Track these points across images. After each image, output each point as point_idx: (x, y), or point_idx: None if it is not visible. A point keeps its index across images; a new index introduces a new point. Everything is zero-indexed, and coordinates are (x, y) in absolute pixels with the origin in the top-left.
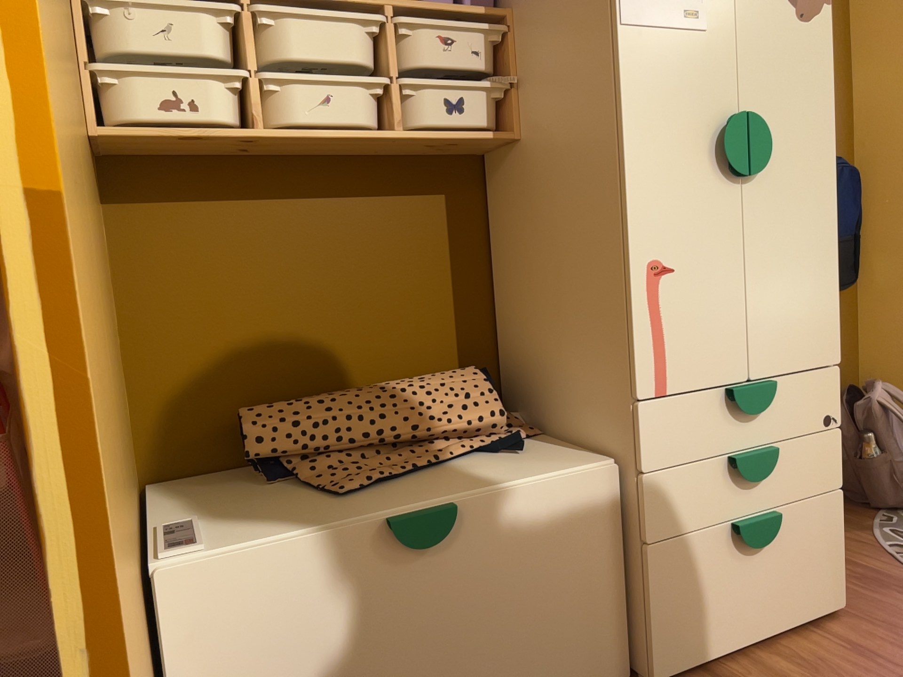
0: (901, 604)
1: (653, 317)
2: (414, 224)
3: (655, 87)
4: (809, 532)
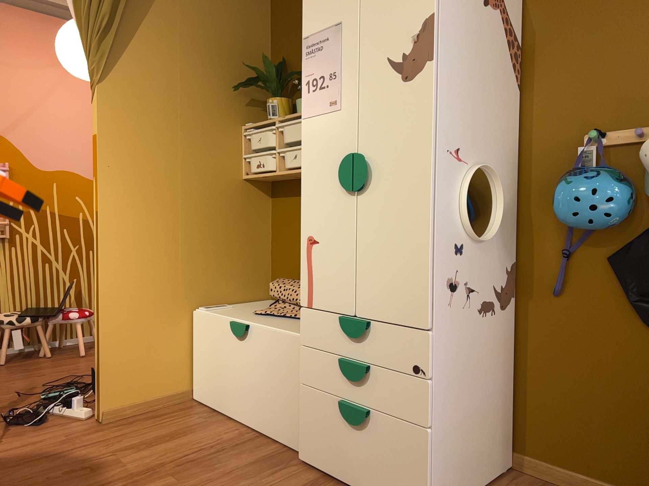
0: None
1: (308, 265)
2: None
3: (315, 145)
4: (396, 444)
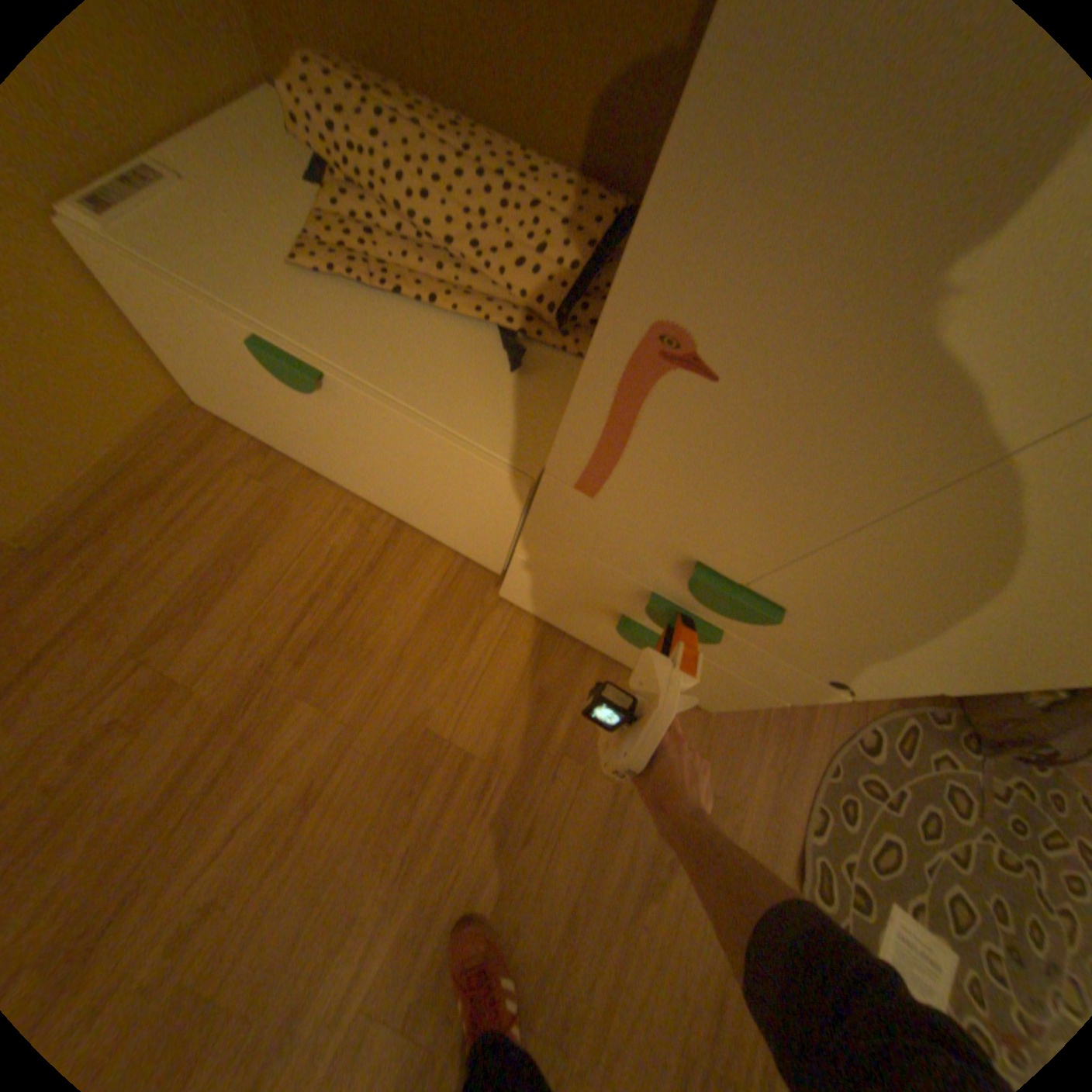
0: (748, 757)
1: (619, 411)
2: None
3: None
4: (712, 680)
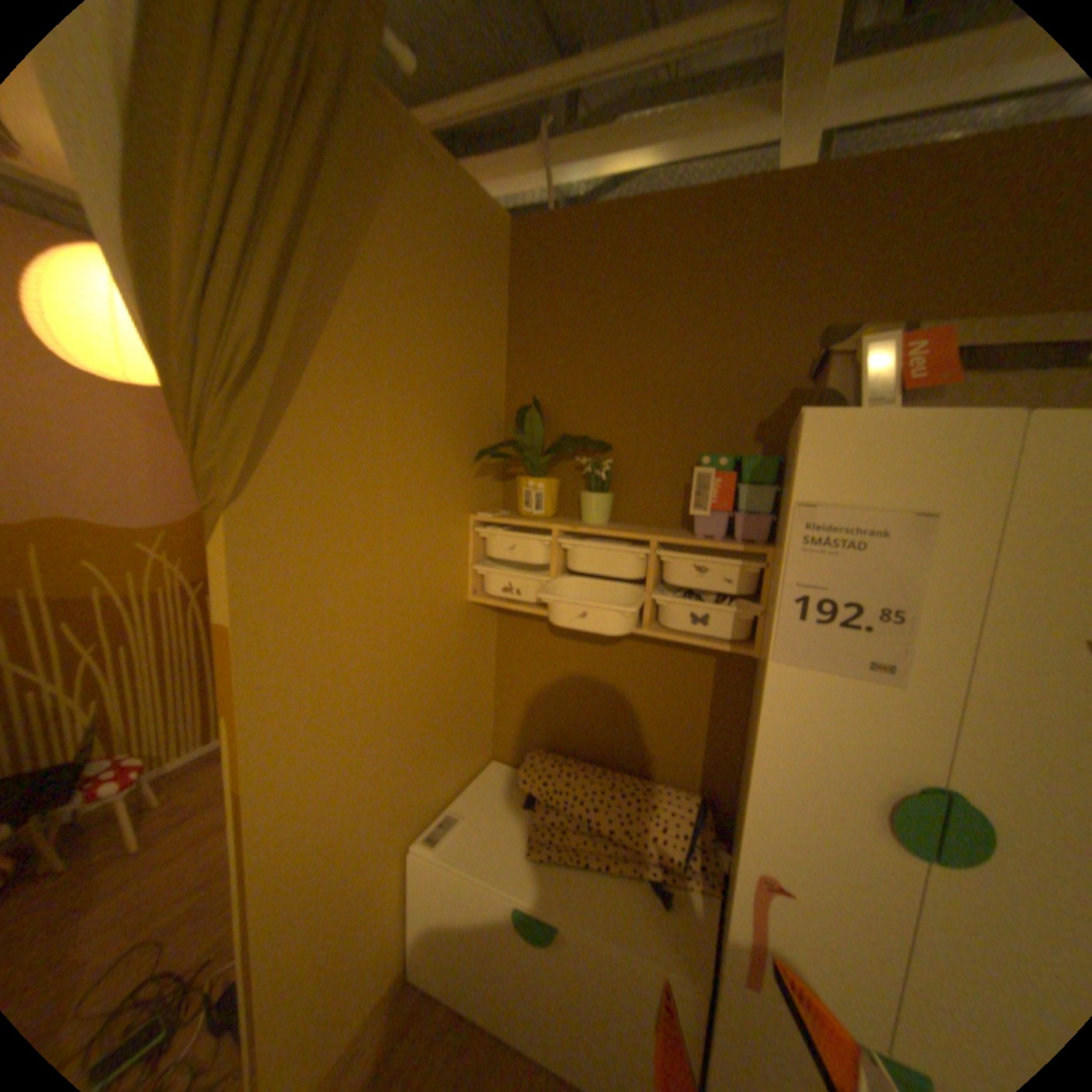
0: None
1: (758, 923)
2: (683, 673)
3: (808, 726)
4: None
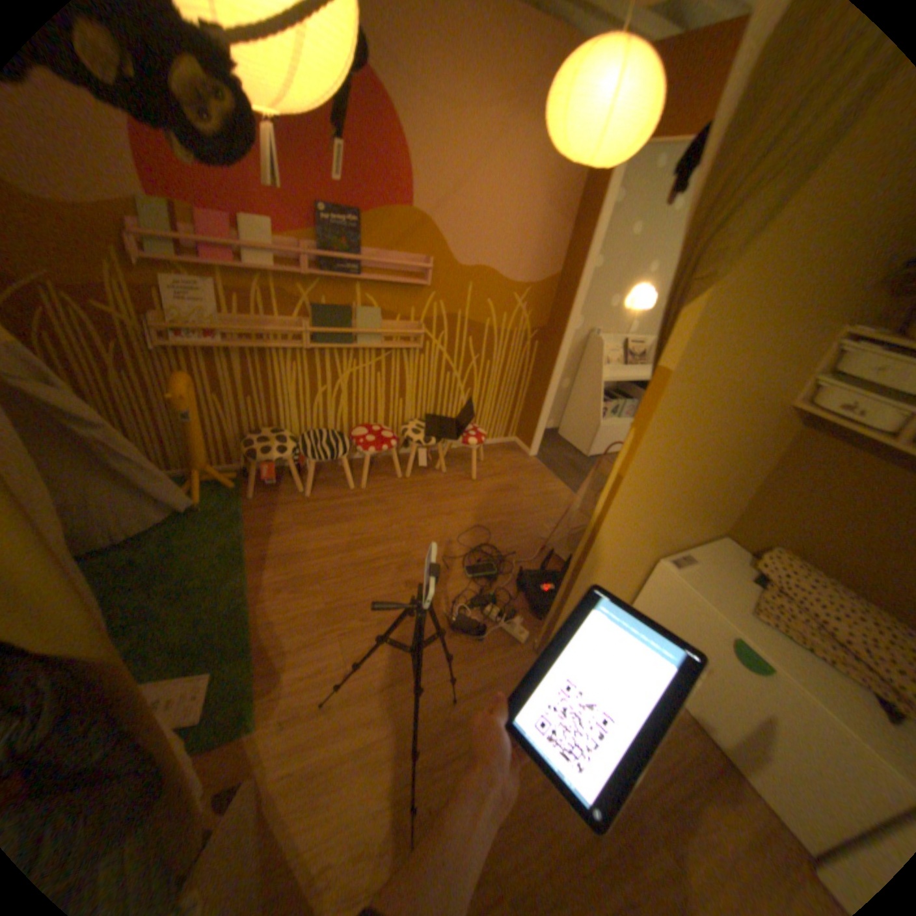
0: None
1: None
2: None
3: None
4: None
